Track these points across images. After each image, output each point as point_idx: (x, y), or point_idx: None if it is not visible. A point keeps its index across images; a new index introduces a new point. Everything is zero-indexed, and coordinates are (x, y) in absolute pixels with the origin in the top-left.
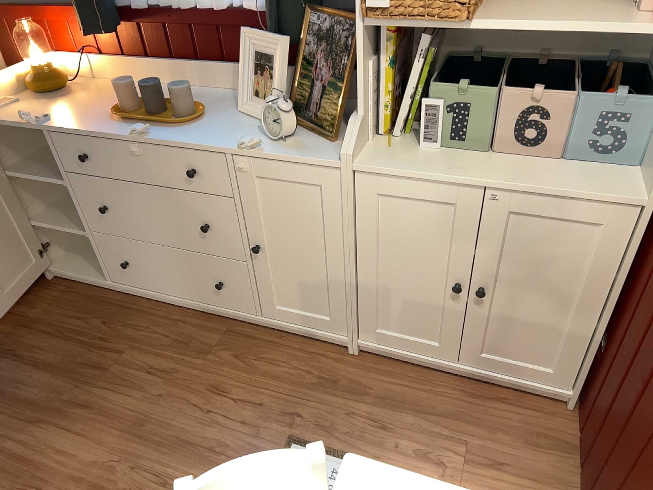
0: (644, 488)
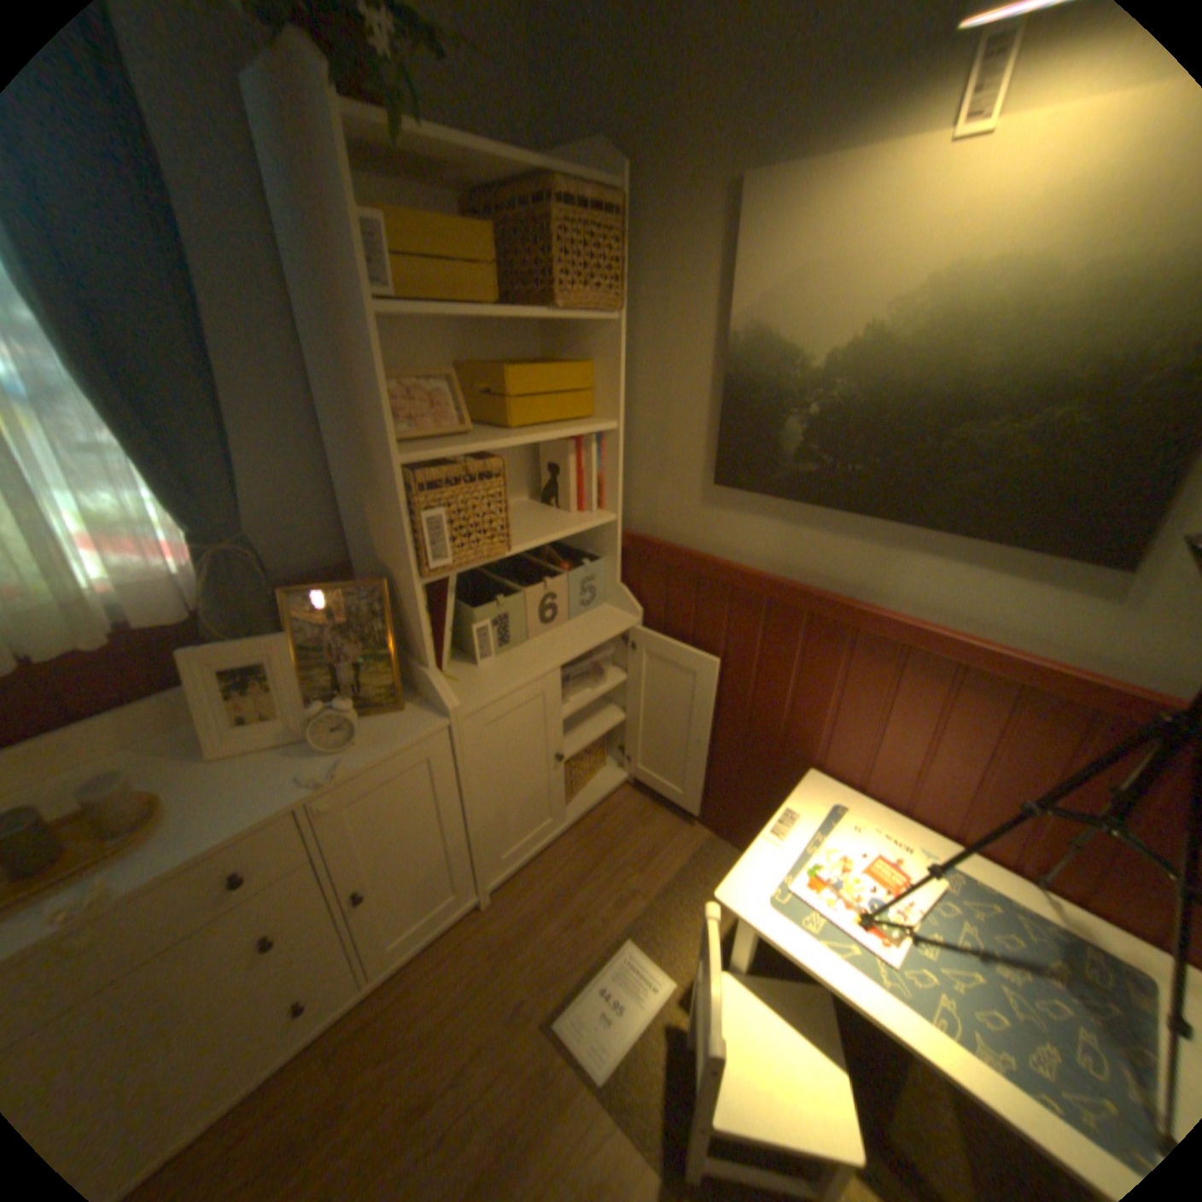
0: (770, 758)
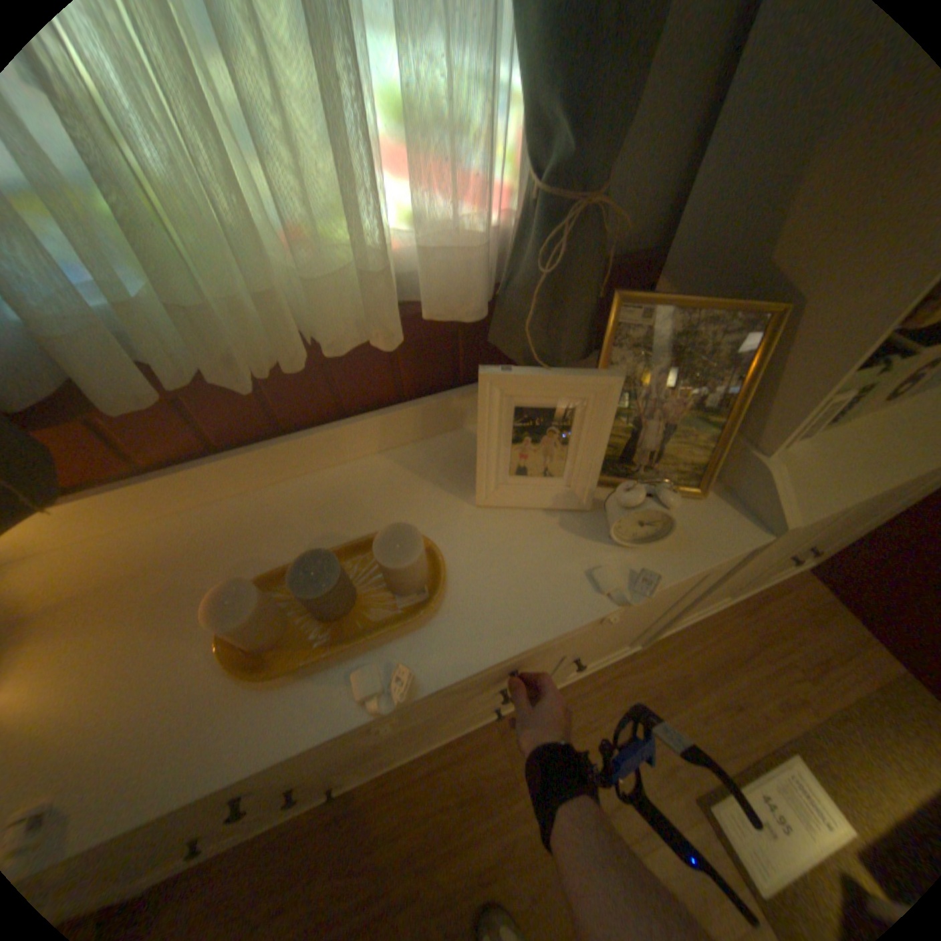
0: None
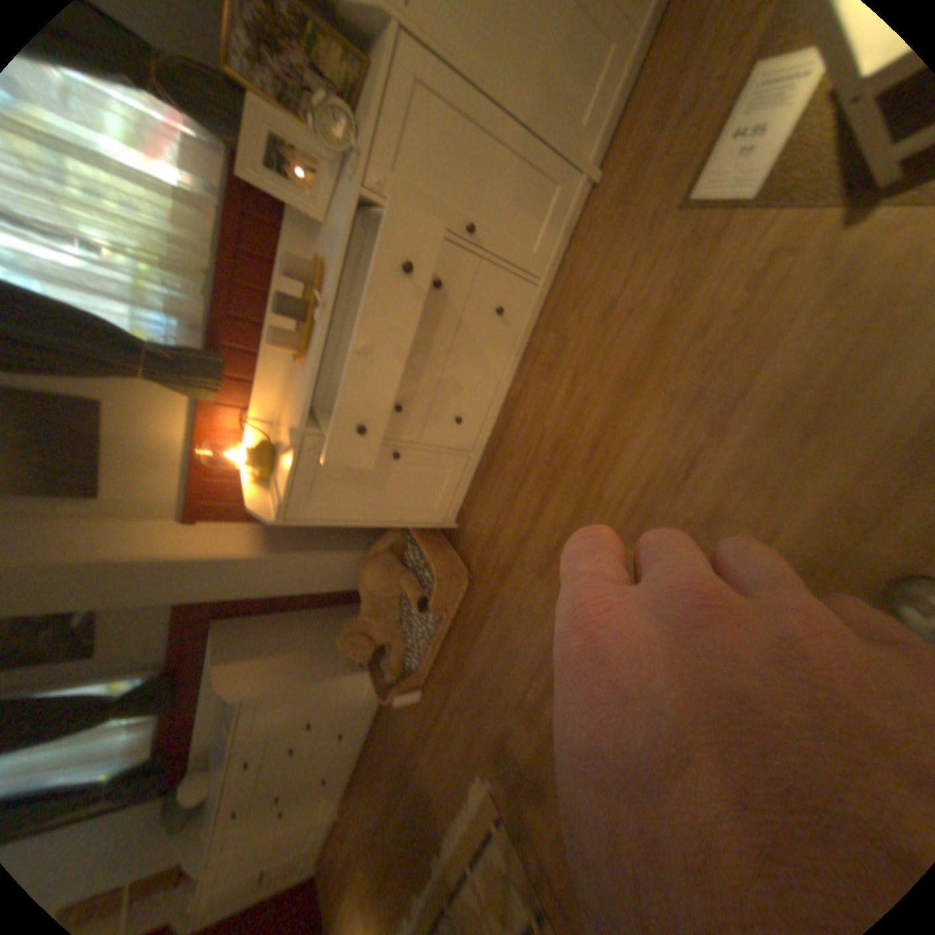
0: None
